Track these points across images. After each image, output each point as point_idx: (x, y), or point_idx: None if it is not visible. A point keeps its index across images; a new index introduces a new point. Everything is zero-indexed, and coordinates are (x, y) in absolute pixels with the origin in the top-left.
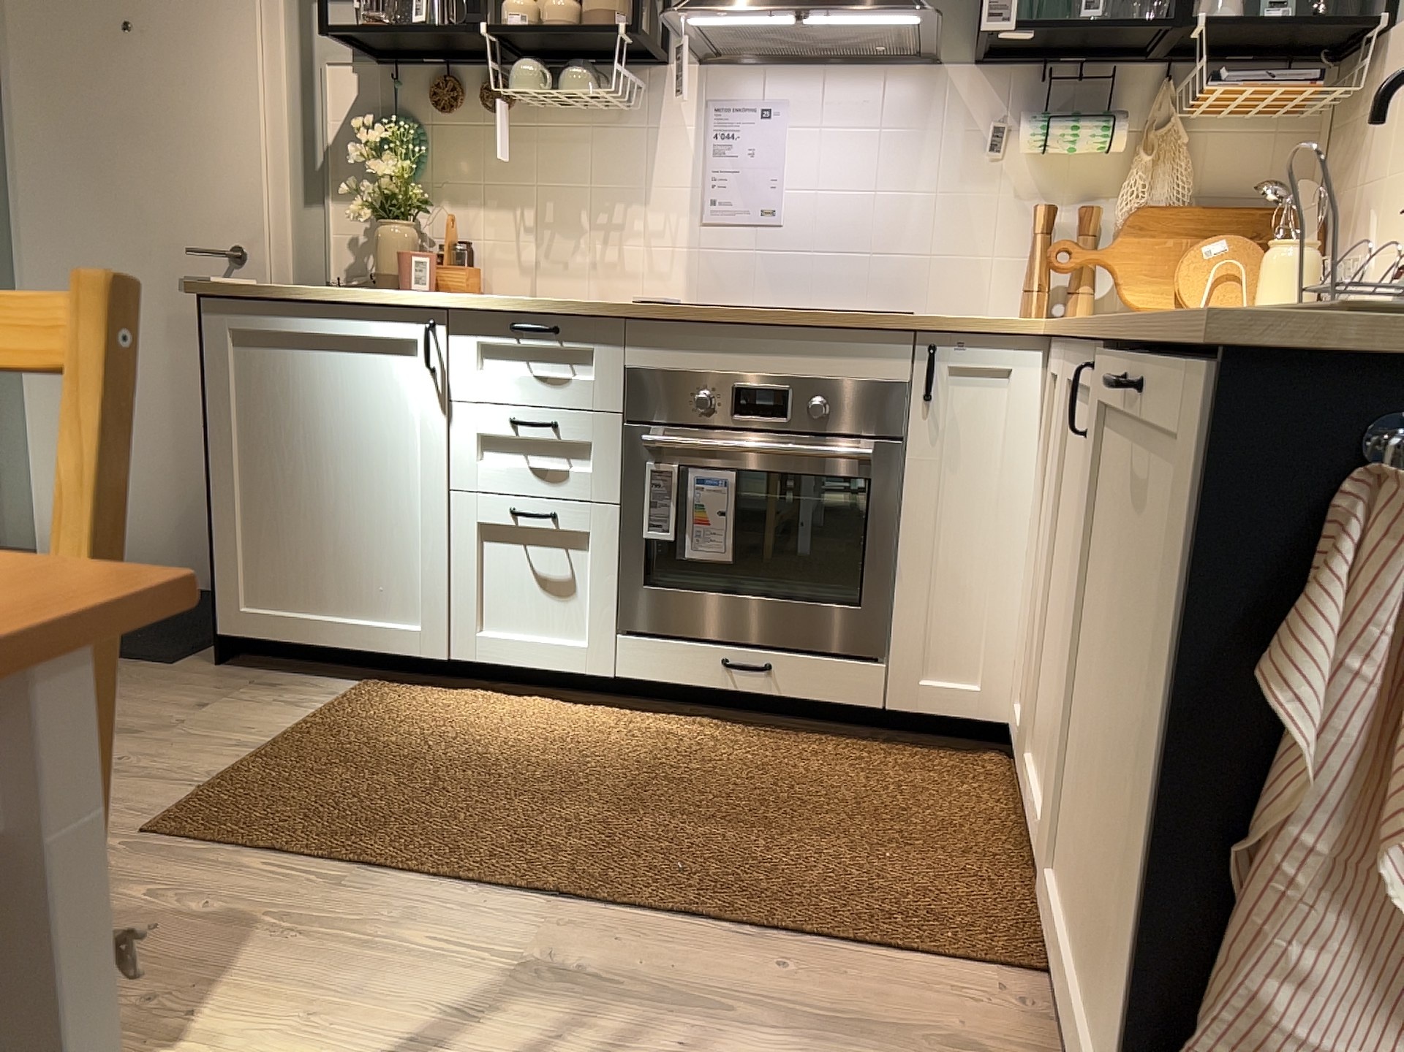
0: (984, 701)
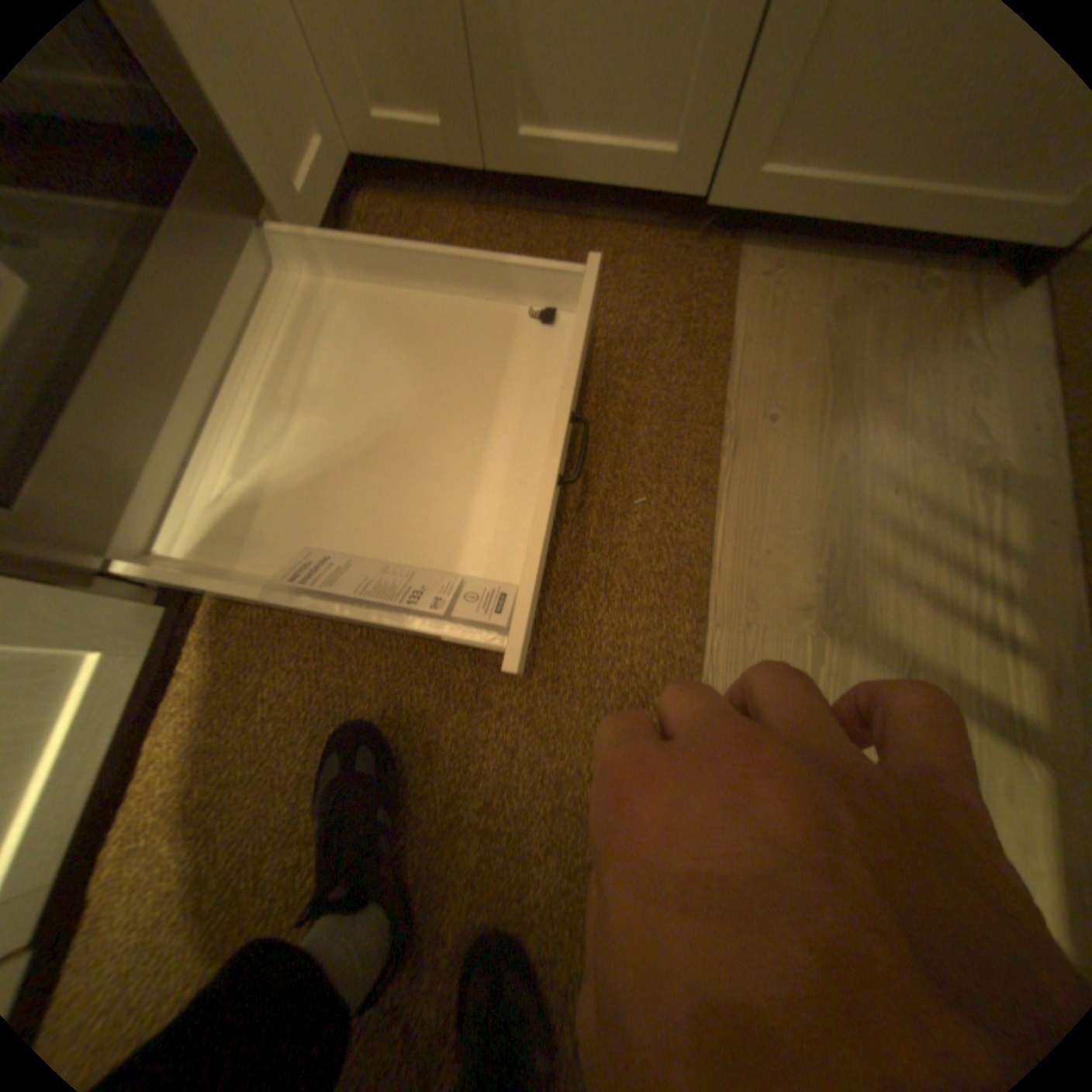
0: (328, 152)
